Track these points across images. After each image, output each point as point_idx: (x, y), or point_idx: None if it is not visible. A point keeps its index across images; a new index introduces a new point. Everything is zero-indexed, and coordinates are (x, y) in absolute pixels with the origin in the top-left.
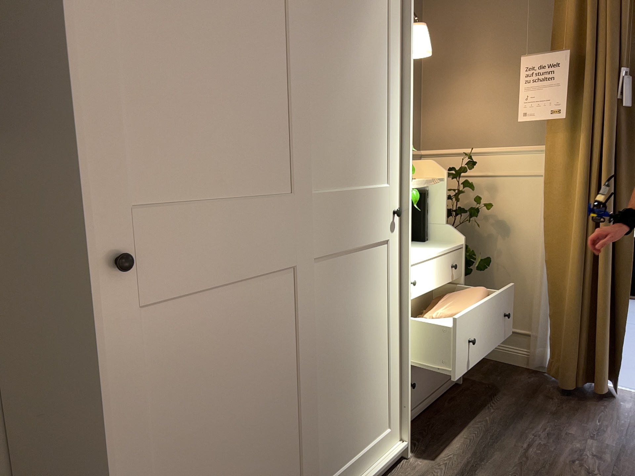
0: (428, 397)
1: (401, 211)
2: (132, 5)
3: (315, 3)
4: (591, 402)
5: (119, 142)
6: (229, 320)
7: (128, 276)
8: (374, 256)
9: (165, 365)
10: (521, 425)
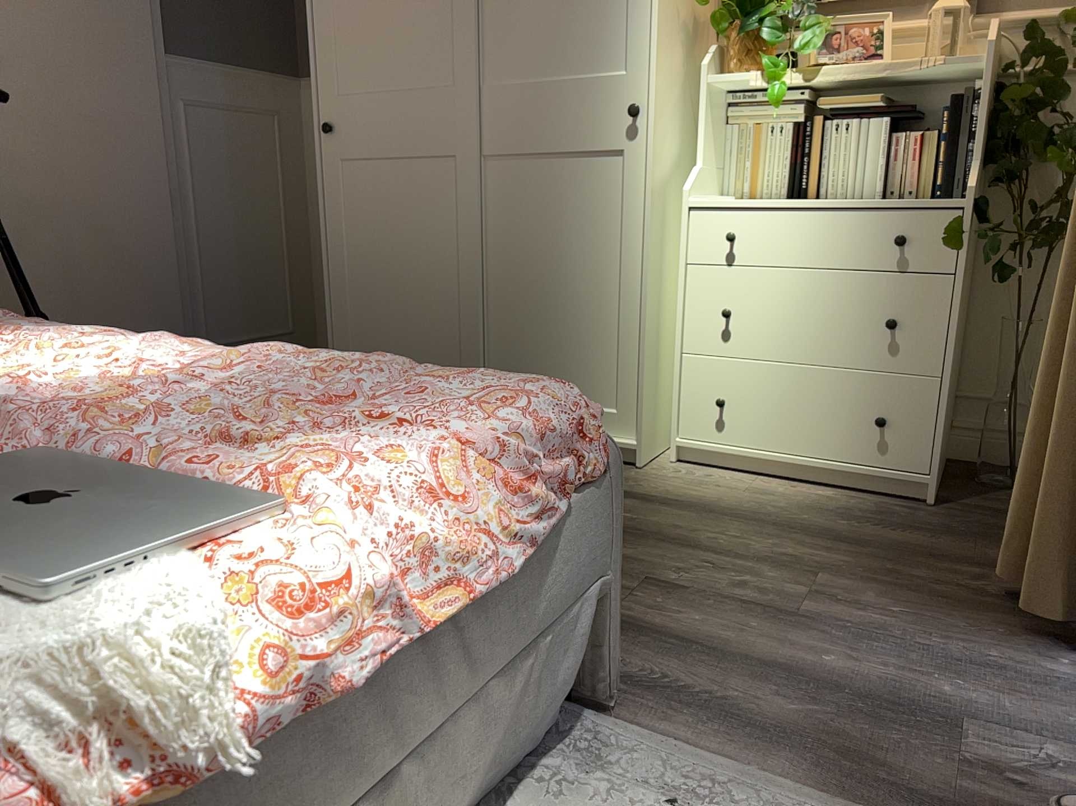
0: (782, 454)
1: (632, 110)
2: None
3: None
4: (1020, 629)
5: (330, 58)
6: (396, 188)
7: (334, 141)
8: (592, 170)
9: (355, 204)
10: (807, 542)
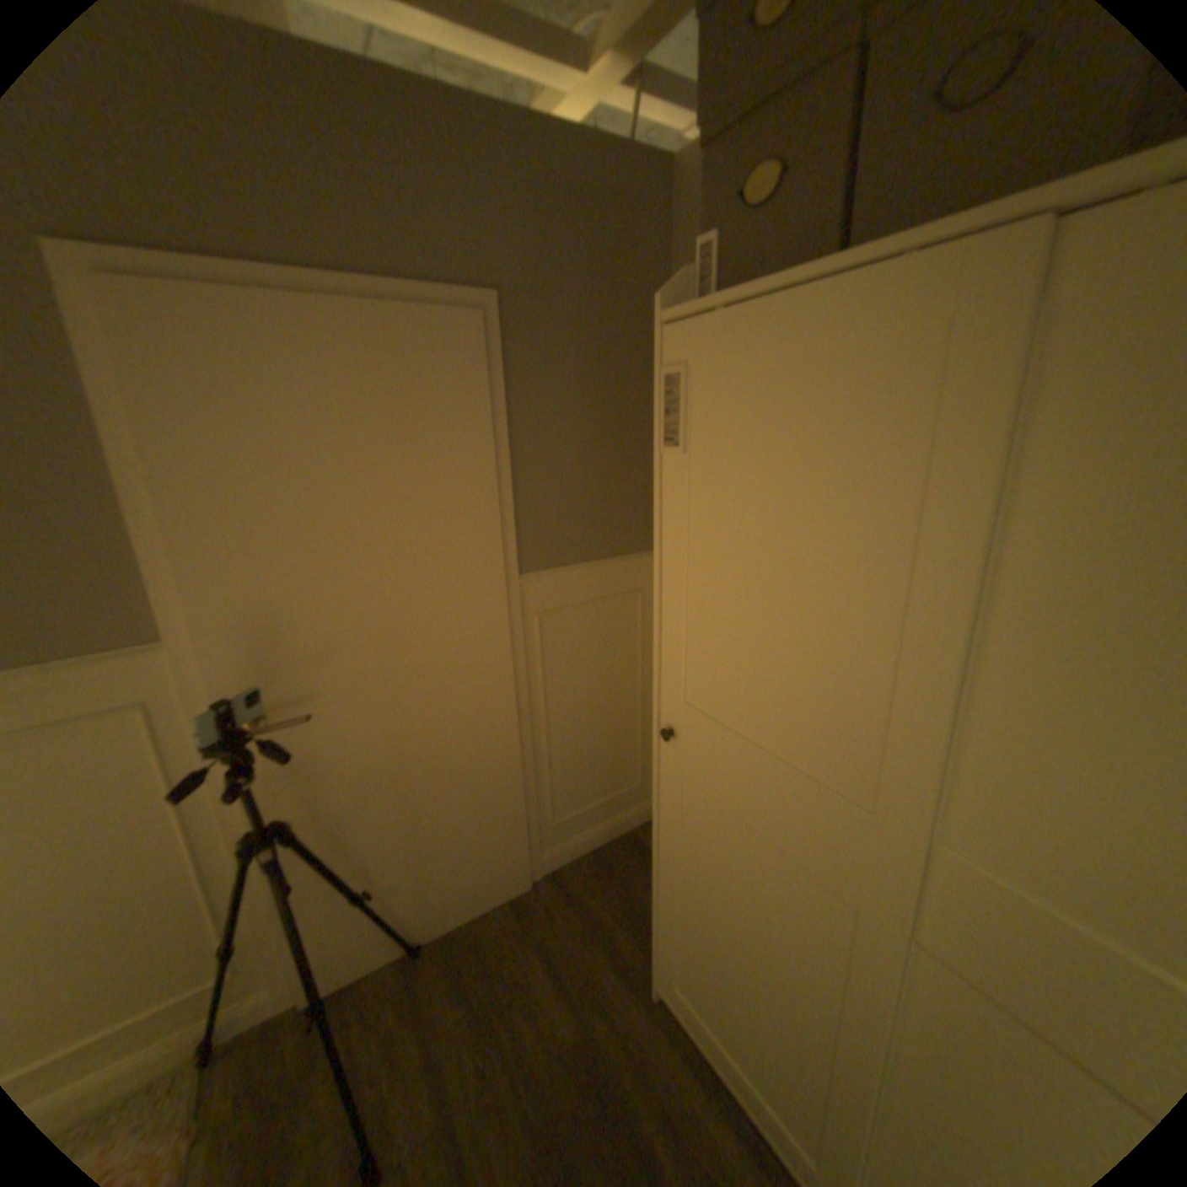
0: None
1: None
2: (696, 550)
3: (1072, 503)
4: None
5: (677, 654)
6: (750, 863)
7: (674, 748)
8: None
9: (693, 832)
10: None
